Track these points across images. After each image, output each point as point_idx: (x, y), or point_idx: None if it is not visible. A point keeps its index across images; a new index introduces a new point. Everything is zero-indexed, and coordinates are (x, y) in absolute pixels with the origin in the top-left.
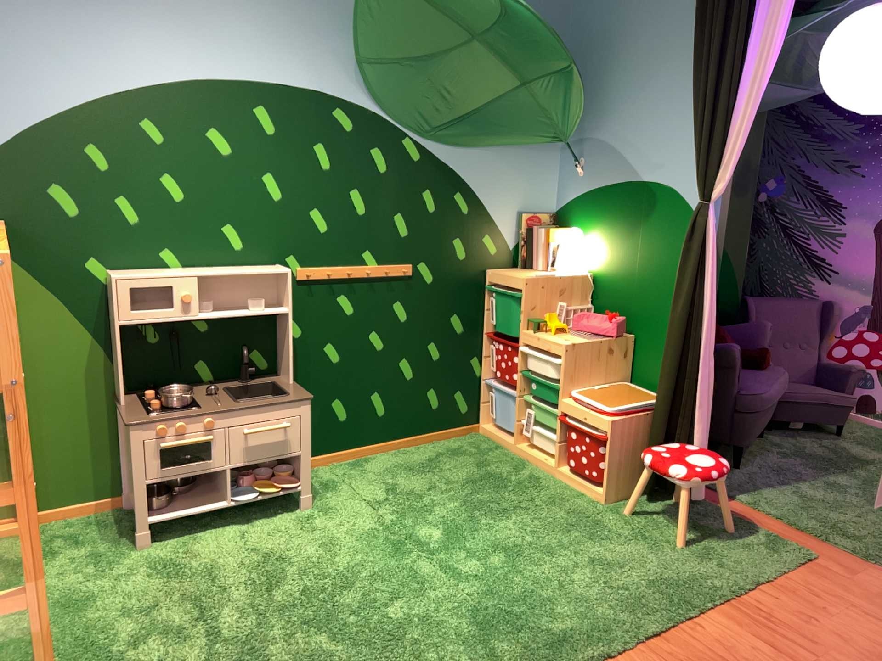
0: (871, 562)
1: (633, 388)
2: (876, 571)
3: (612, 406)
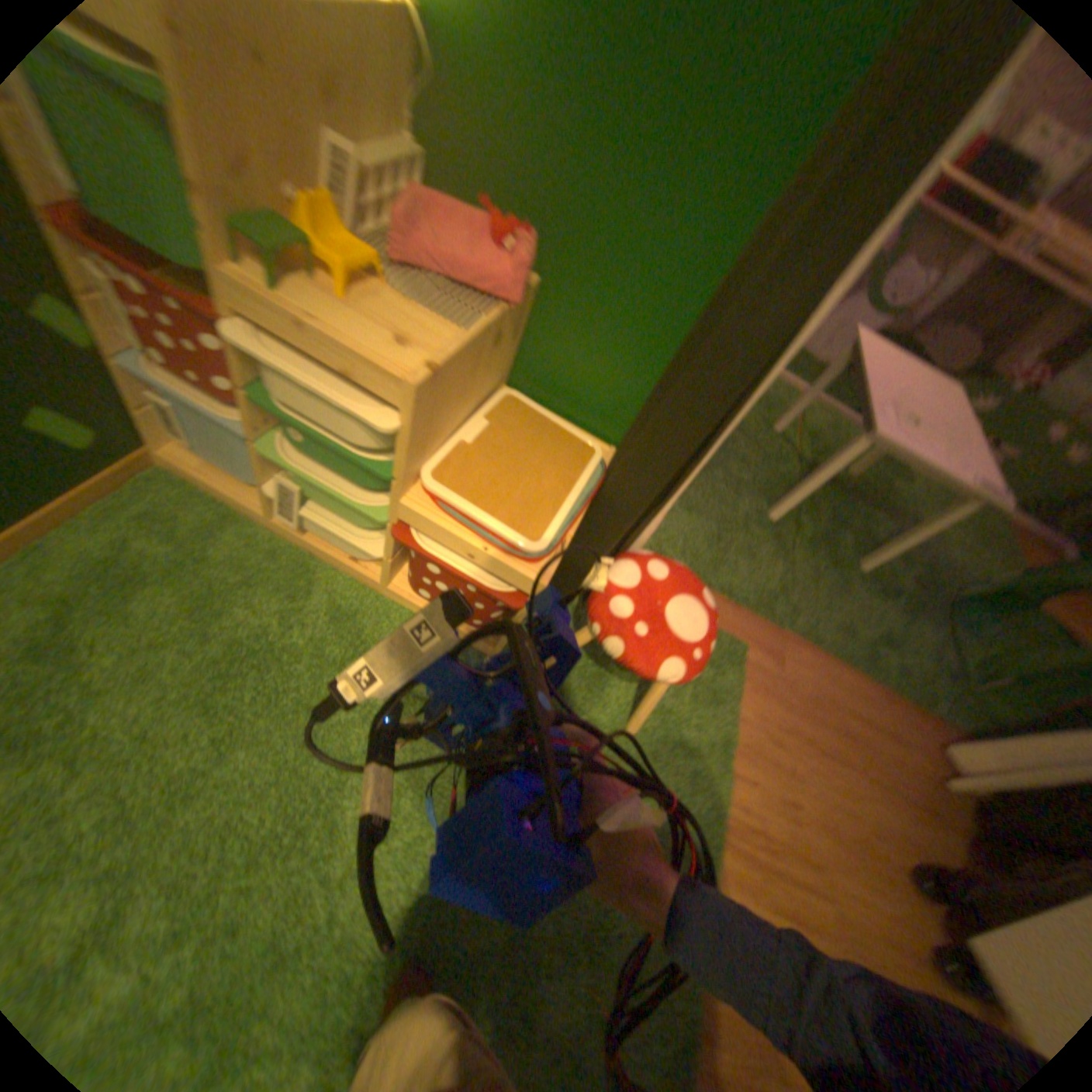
0: (796, 638)
1: (540, 415)
2: (804, 654)
3: (544, 531)
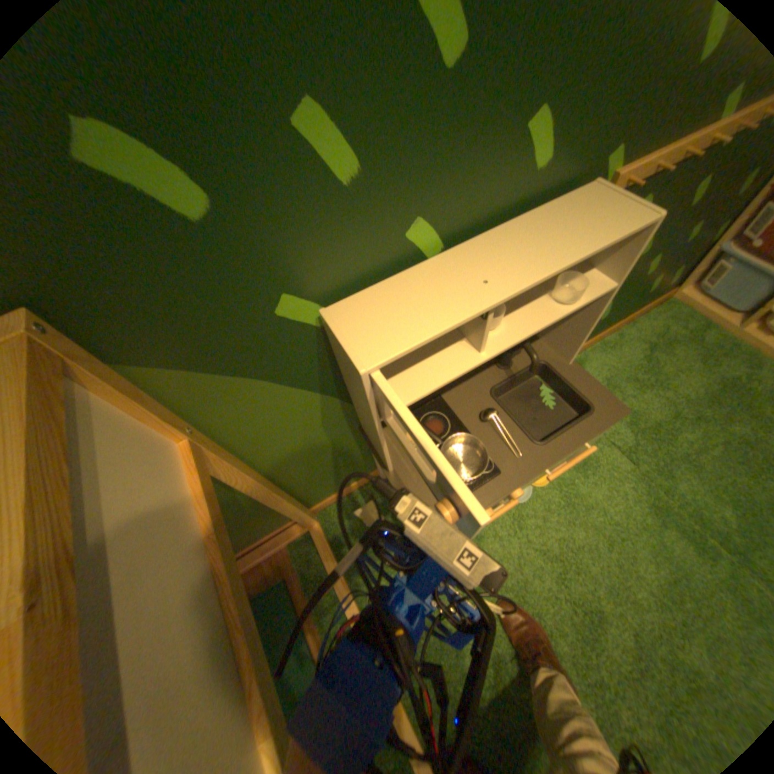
0: None
1: None
2: None
3: None
